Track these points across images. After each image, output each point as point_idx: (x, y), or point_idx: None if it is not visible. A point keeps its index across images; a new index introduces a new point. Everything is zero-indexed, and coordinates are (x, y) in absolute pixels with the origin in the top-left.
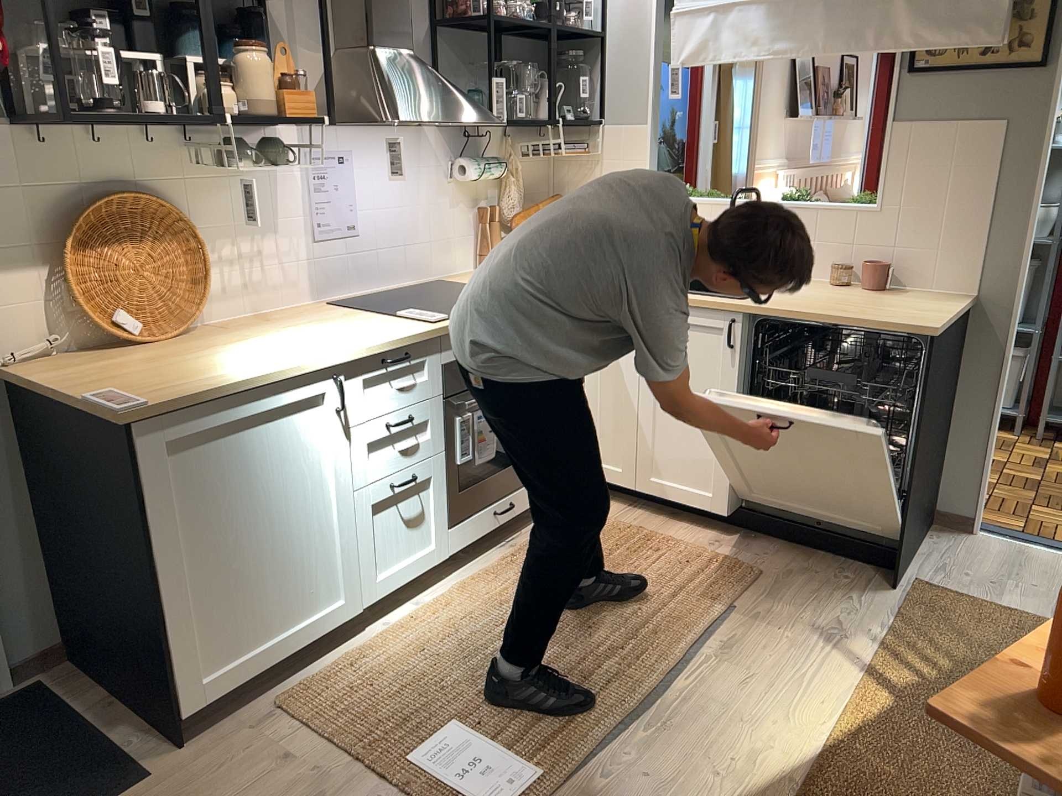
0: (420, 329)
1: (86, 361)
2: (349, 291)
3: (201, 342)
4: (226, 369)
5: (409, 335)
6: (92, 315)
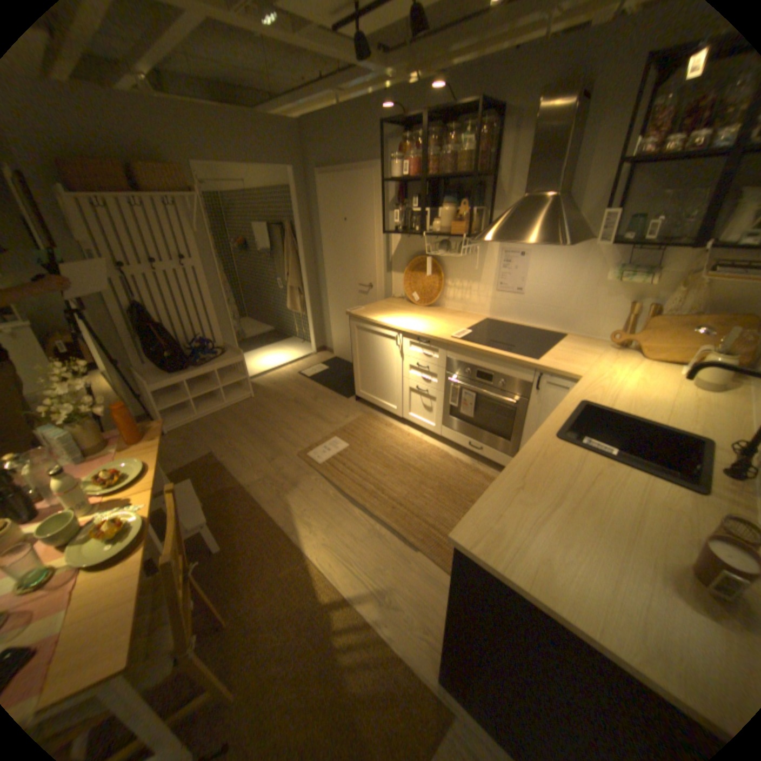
0: (438, 336)
1: (397, 302)
2: (509, 318)
3: (418, 310)
4: (382, 316)
5: (428, 335)
6: (404, 291)
